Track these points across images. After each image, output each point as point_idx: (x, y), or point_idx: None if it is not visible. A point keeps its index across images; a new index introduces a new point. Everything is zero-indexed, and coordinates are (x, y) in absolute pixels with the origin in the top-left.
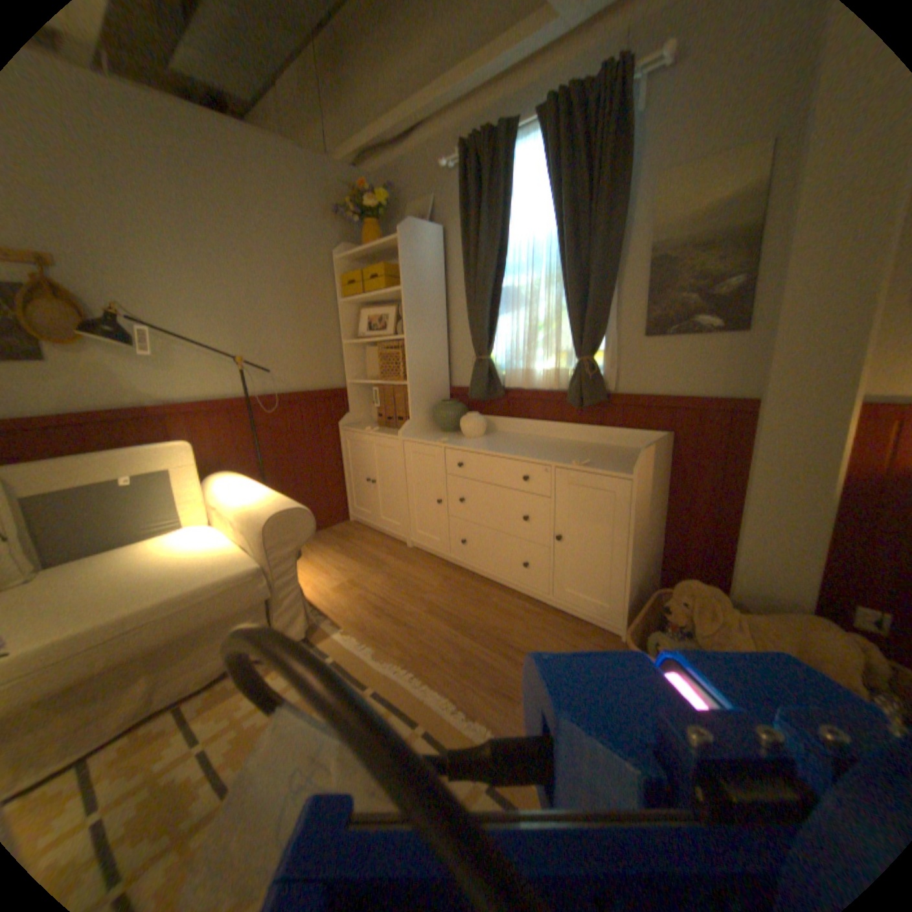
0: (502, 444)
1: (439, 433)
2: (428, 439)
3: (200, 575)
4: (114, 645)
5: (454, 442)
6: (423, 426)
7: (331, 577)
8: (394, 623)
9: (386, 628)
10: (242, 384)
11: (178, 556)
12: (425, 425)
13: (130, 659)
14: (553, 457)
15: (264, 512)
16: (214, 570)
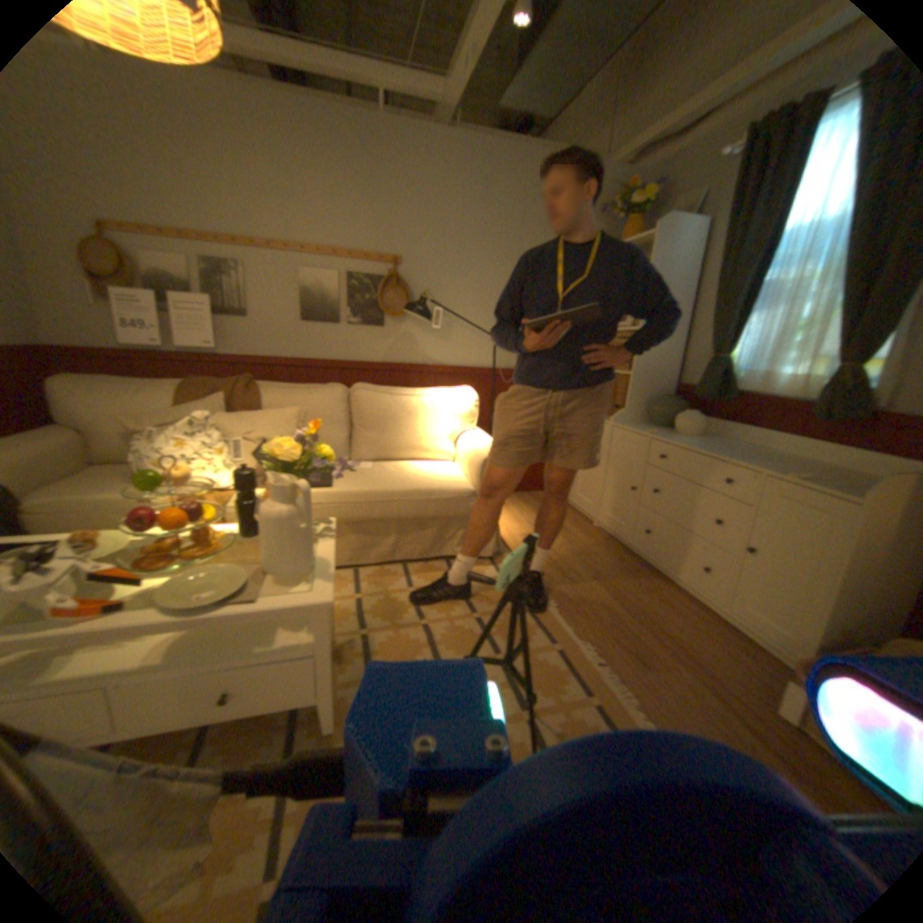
0: (716, 446)
1: (652, 427)
2: (639, 428)
3: (437, 482)
4: (387, 506)
5: (664, 436)
6: (638, 417)
7: (522, 527)
8: (562, 575)
9: (554, 576)
10: (493, 358)
11: (427, 469)
12: (641, 417)
13: (391, 518)
14: (771, 466)
15: (486, 452)
16: (446, 482)
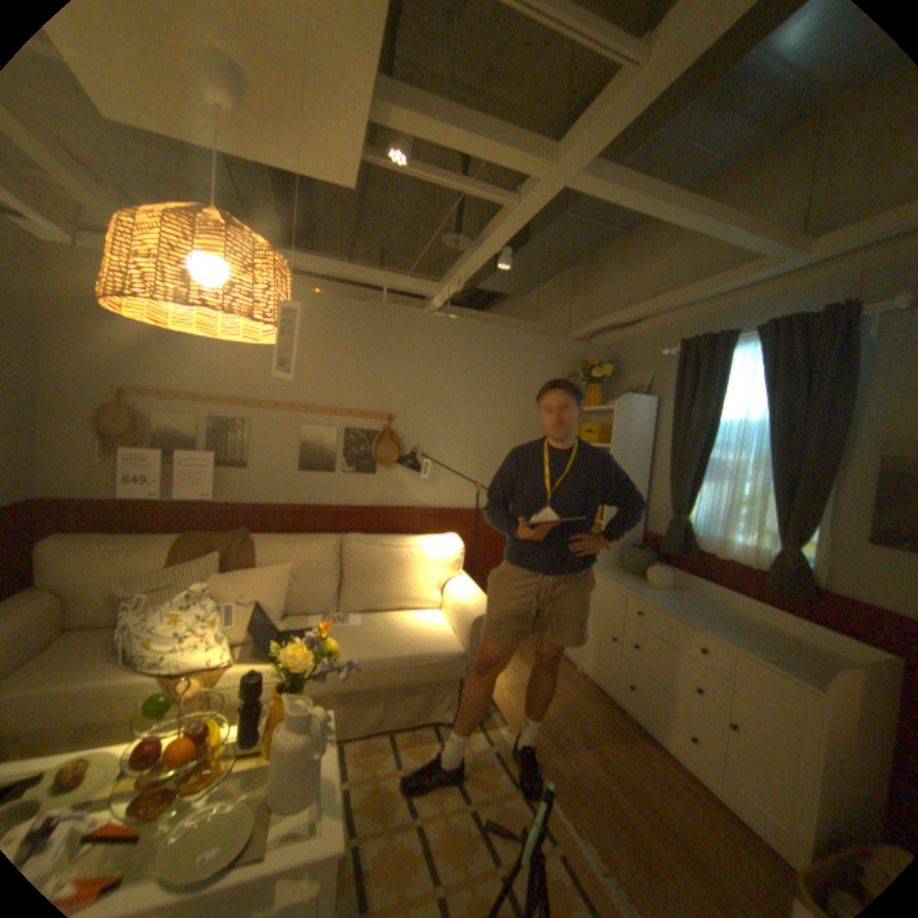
0: (686, 606)
1: (625, 575)
2: (613, 579)
3: (428, 646)
4: (378, 677)
5: (637, 591)
6: (611, 563)
7: (507, 676)
8: (553, 743)
9: (545, 745)
10: (474, 500)
11: (415, 625)
12: (613, 563)
13: (382, 690)
14: (739, 640)
15: (475, 612)
16: (436, 645)
